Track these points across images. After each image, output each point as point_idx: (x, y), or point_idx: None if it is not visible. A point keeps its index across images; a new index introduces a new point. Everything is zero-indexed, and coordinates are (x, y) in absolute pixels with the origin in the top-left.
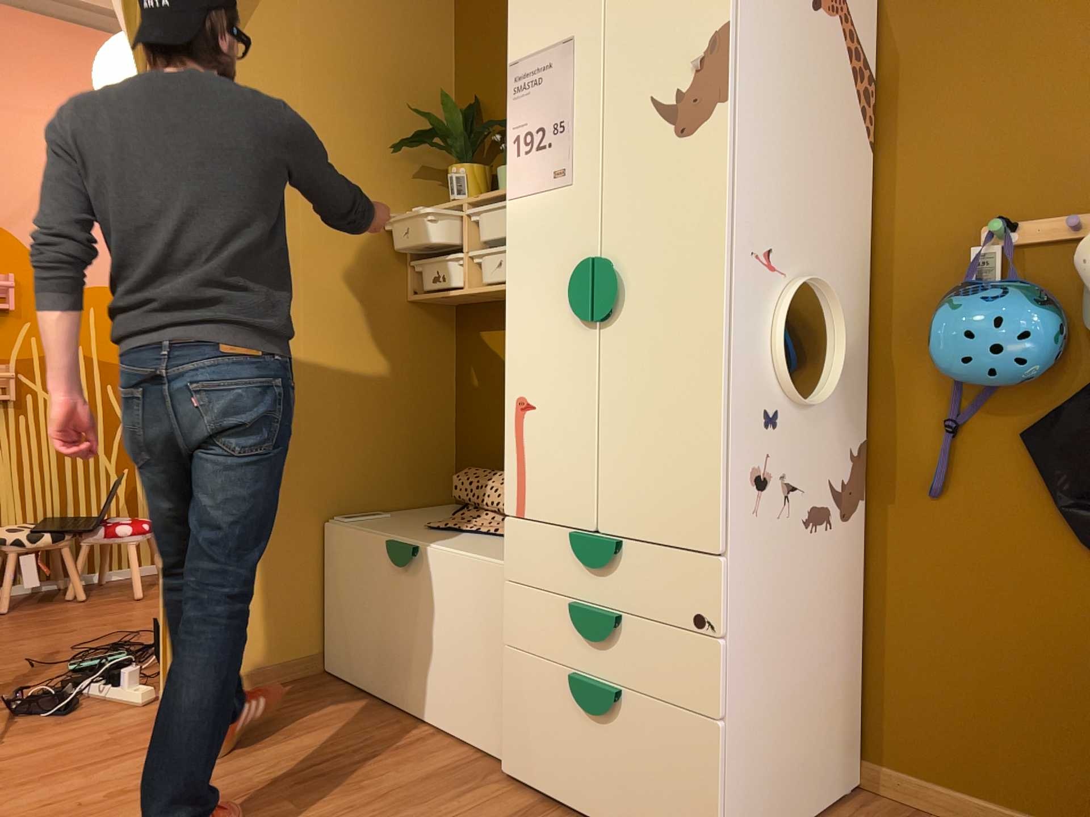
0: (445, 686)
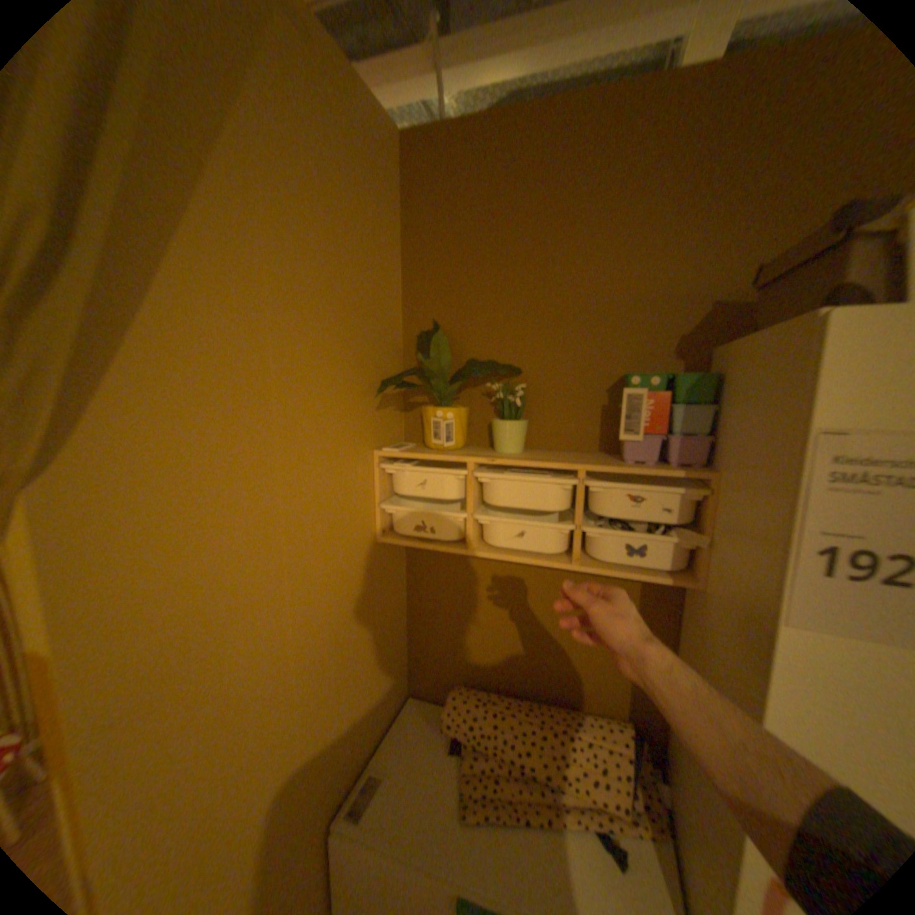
0: None
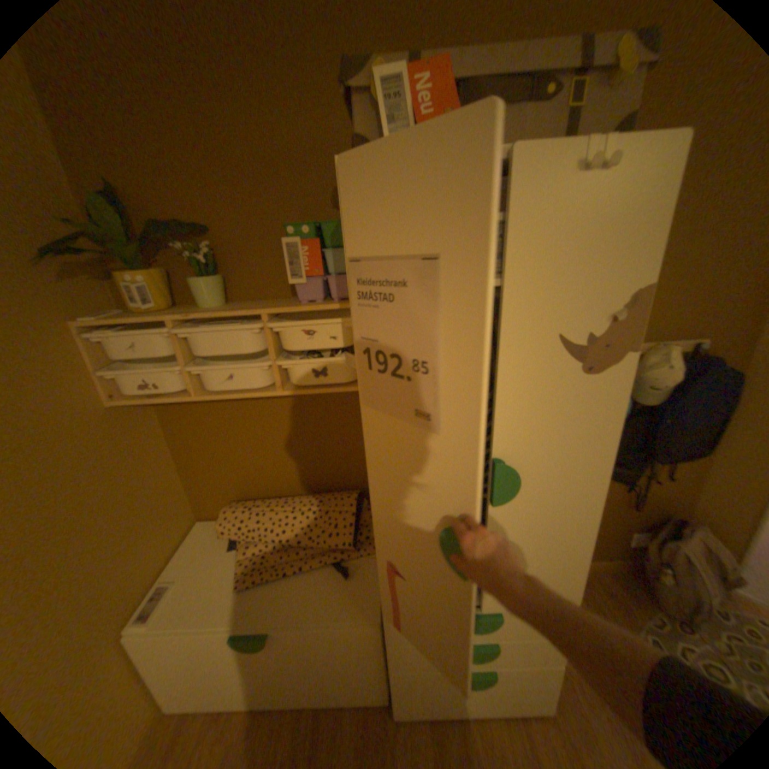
0: (318, 689)
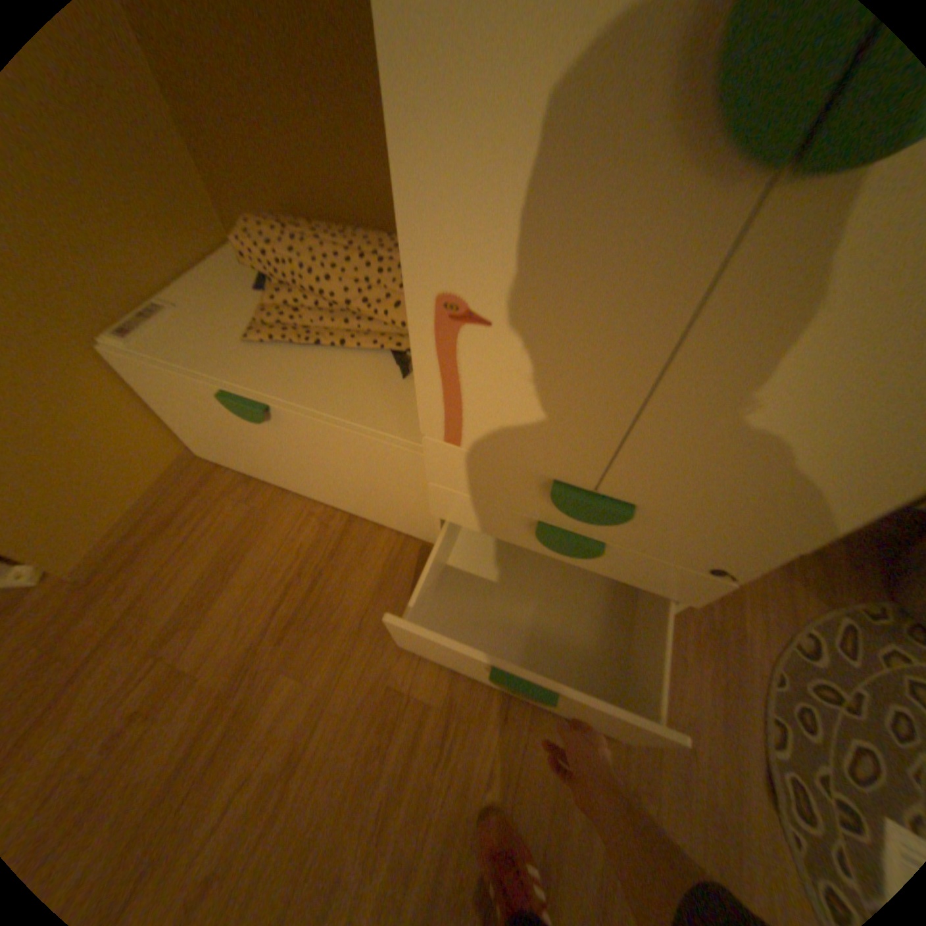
0: (352, 497)
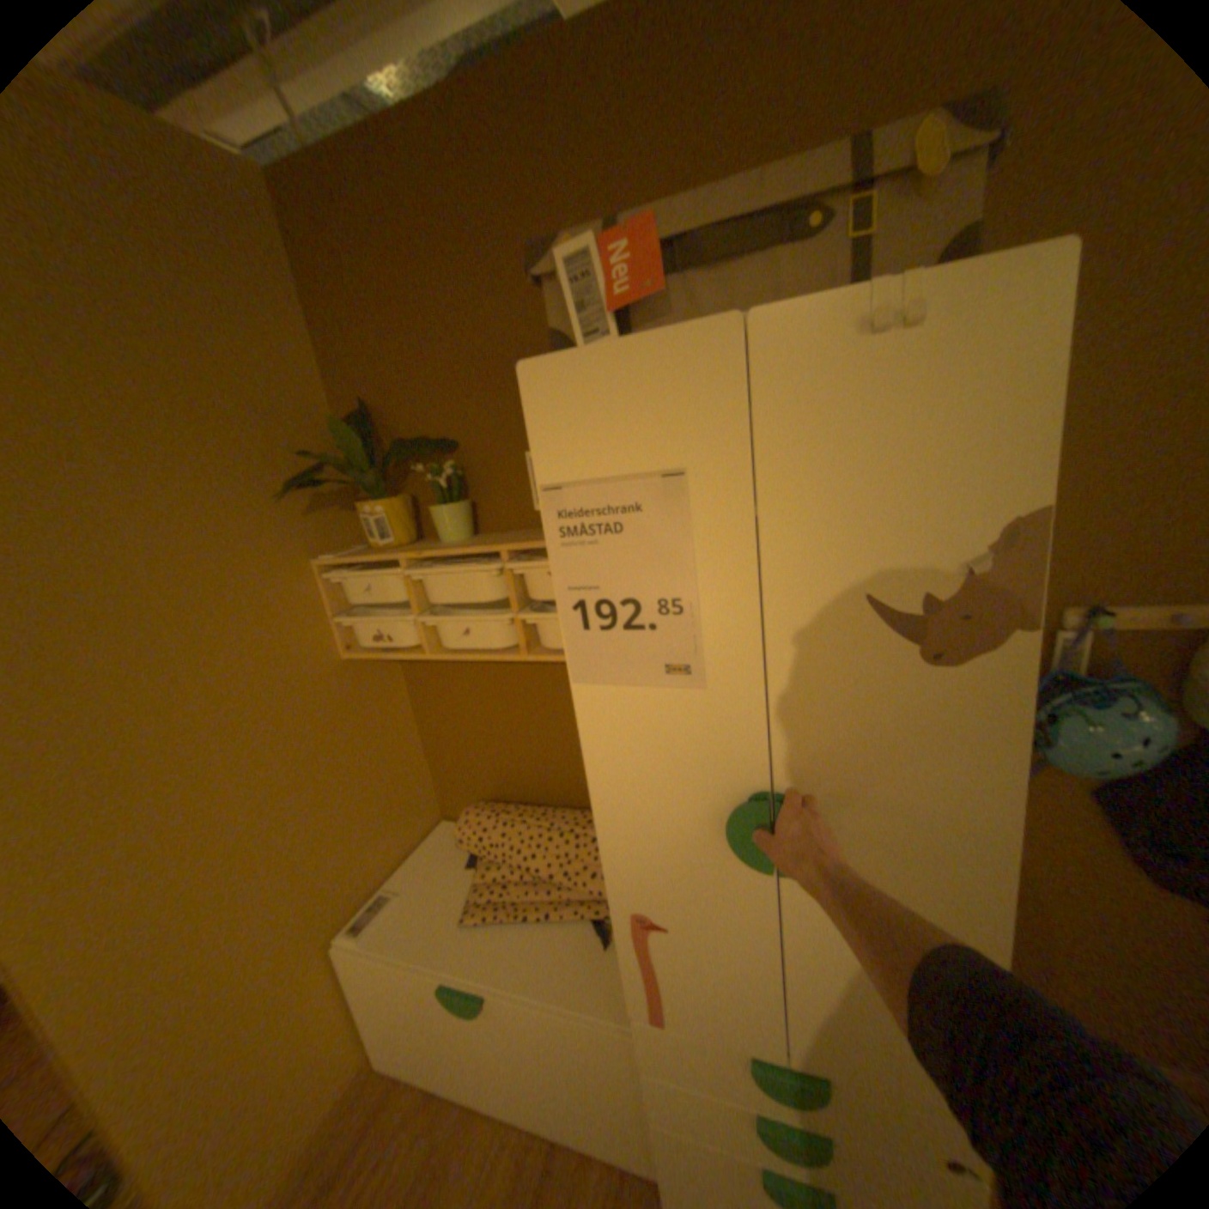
0: (555, 1111)
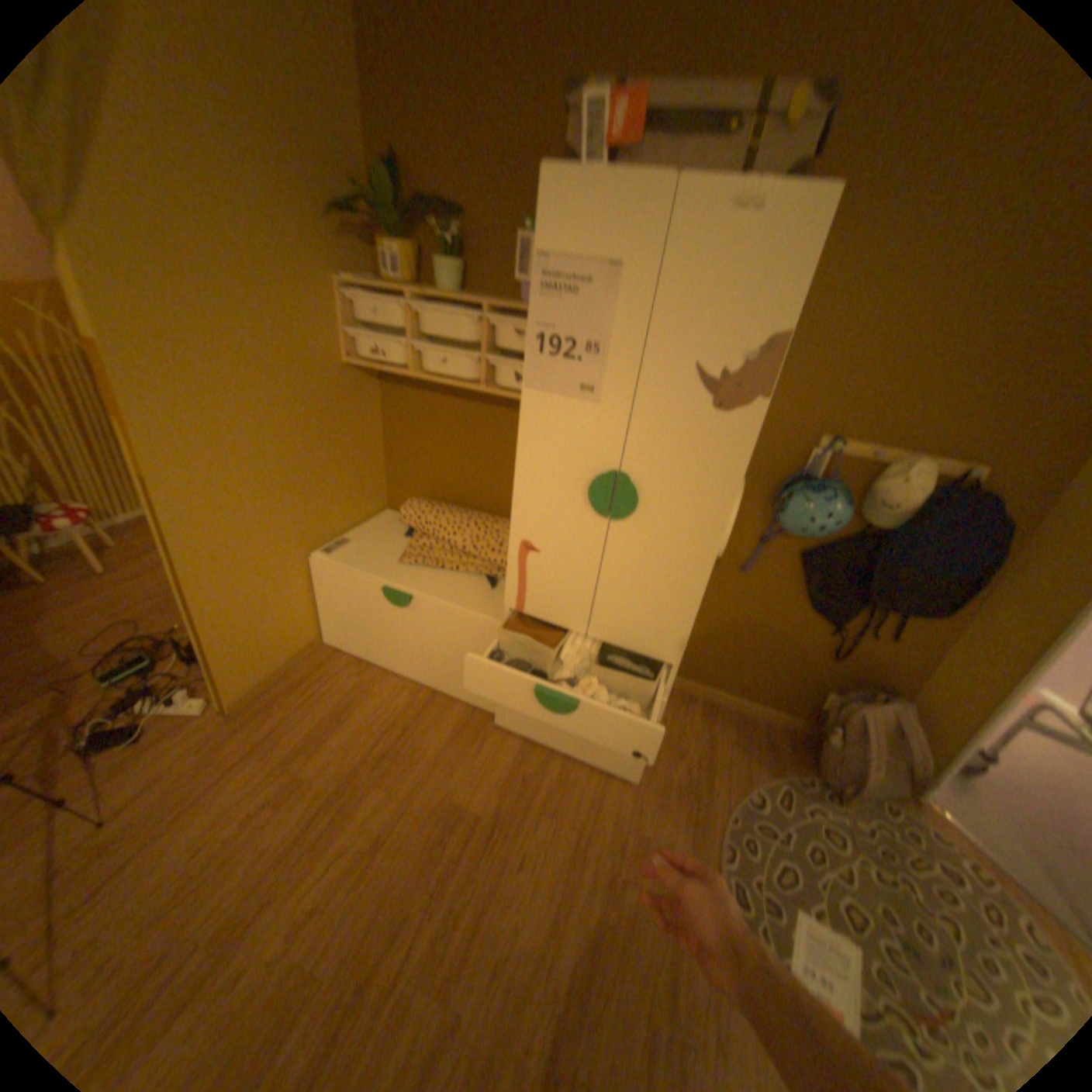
0: (441, 673)
